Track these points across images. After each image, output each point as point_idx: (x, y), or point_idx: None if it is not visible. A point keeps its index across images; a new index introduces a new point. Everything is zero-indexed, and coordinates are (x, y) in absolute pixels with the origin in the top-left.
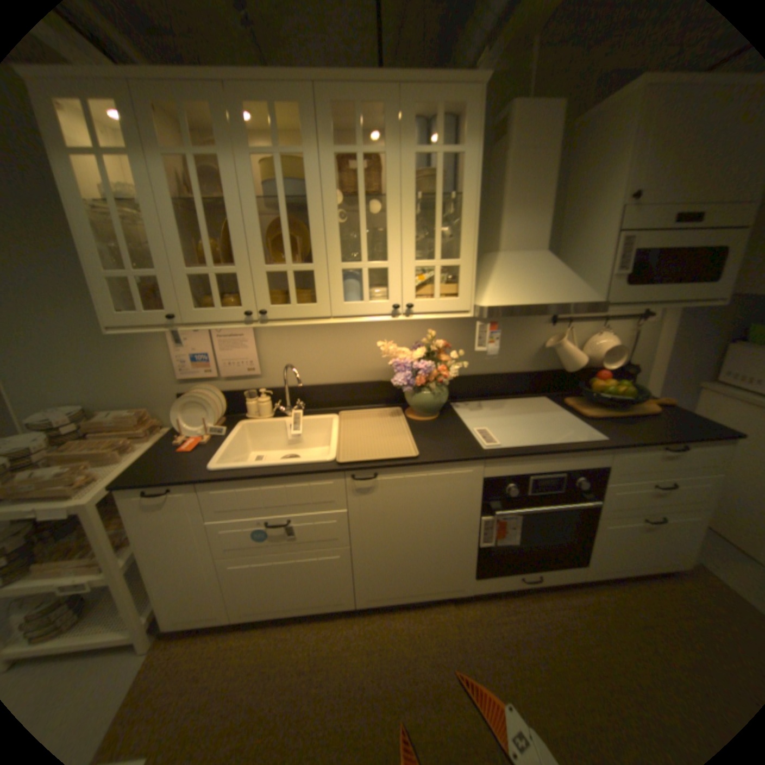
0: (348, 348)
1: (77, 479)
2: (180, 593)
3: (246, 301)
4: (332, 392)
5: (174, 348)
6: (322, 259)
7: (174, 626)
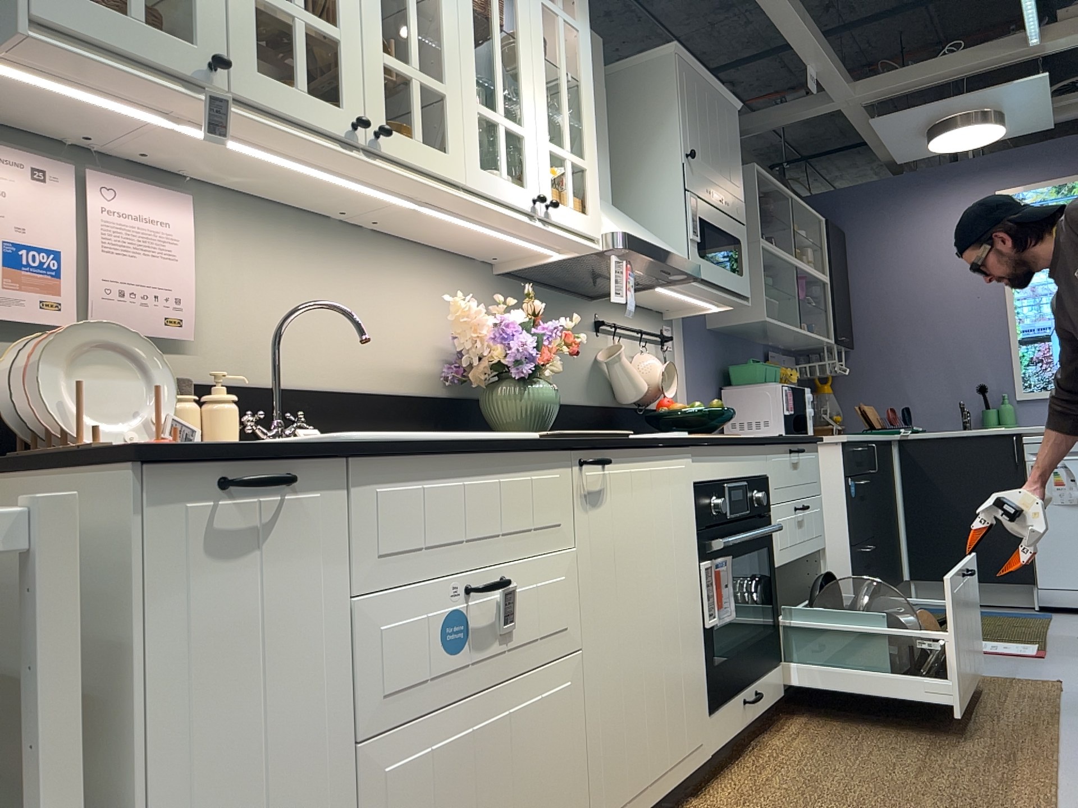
0: (364, 313)
1: None
2: None
3: (349, 101)
4: (338, 410)
5: None
6: (456, 85)
7: None
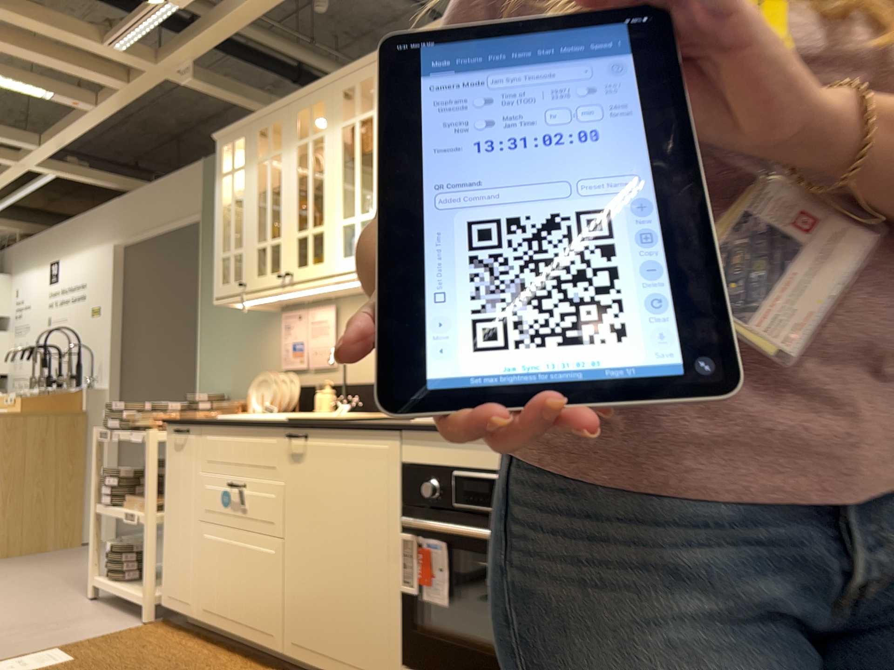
0: None
1: (160, 417)
2: (176, 557)
3: (282, 267)
4: None
5: (282, 337)
6: (328, 219)
7: (167, 601)
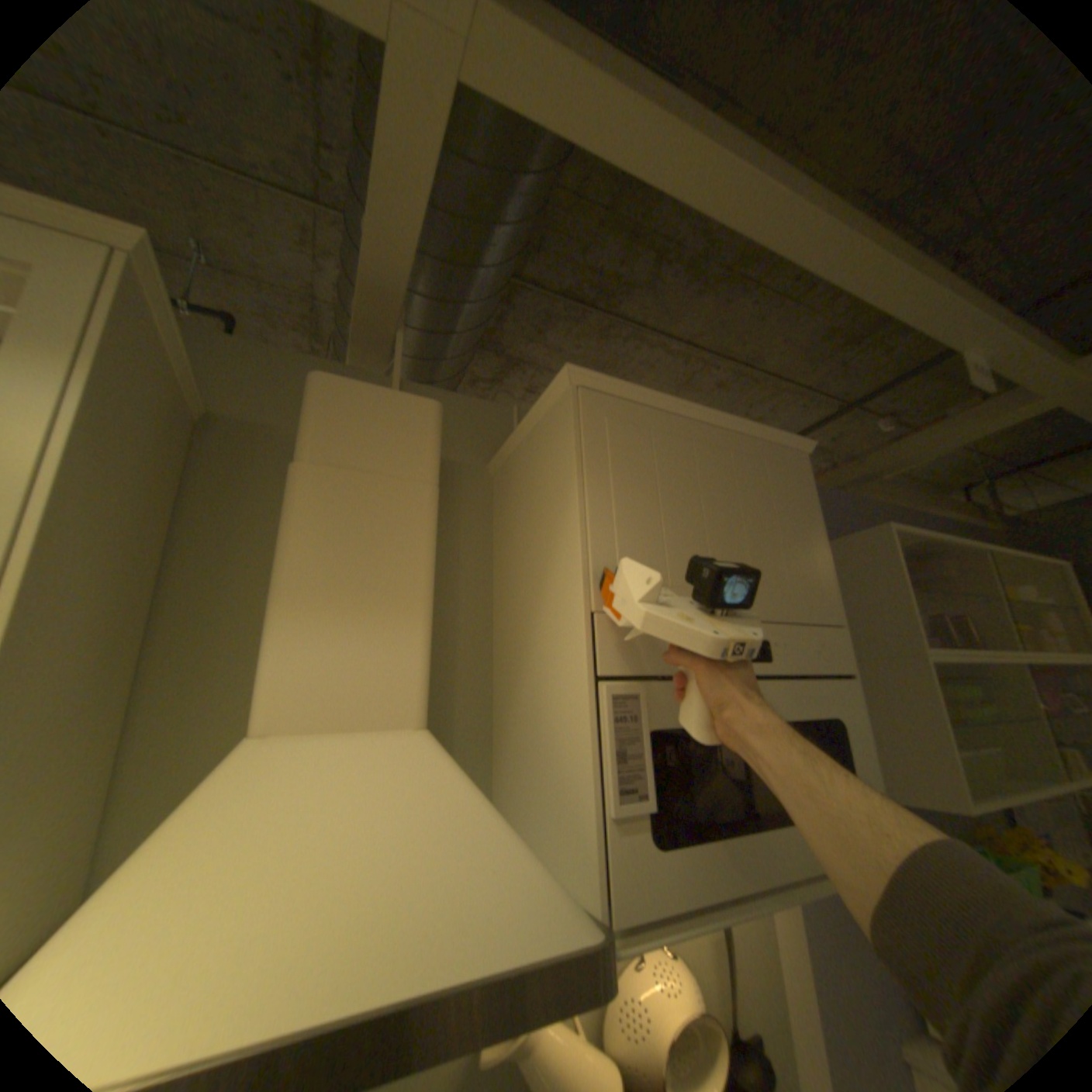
0: None
1: None
2: None
3: None
4: None
5: None
6: None
7: None
